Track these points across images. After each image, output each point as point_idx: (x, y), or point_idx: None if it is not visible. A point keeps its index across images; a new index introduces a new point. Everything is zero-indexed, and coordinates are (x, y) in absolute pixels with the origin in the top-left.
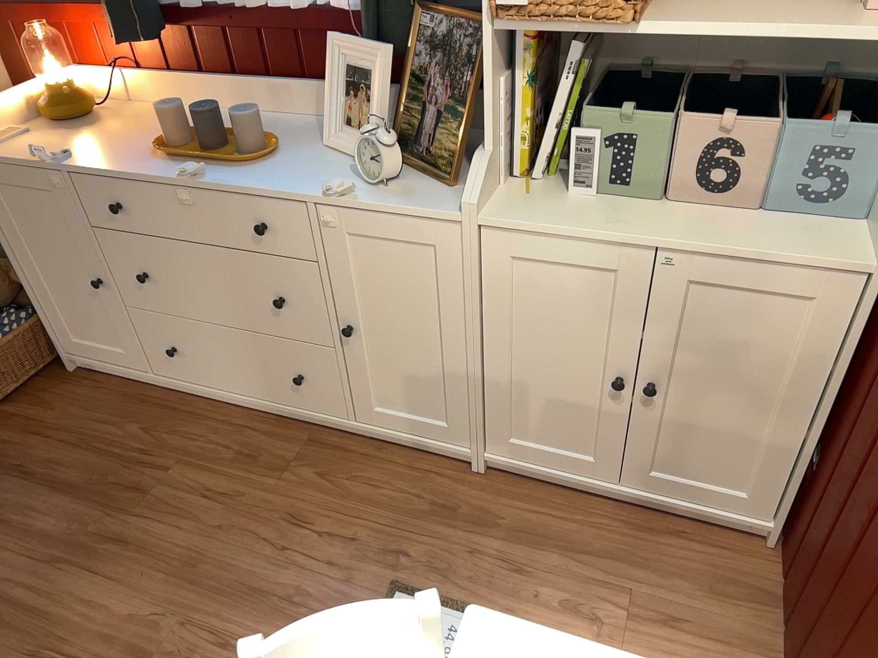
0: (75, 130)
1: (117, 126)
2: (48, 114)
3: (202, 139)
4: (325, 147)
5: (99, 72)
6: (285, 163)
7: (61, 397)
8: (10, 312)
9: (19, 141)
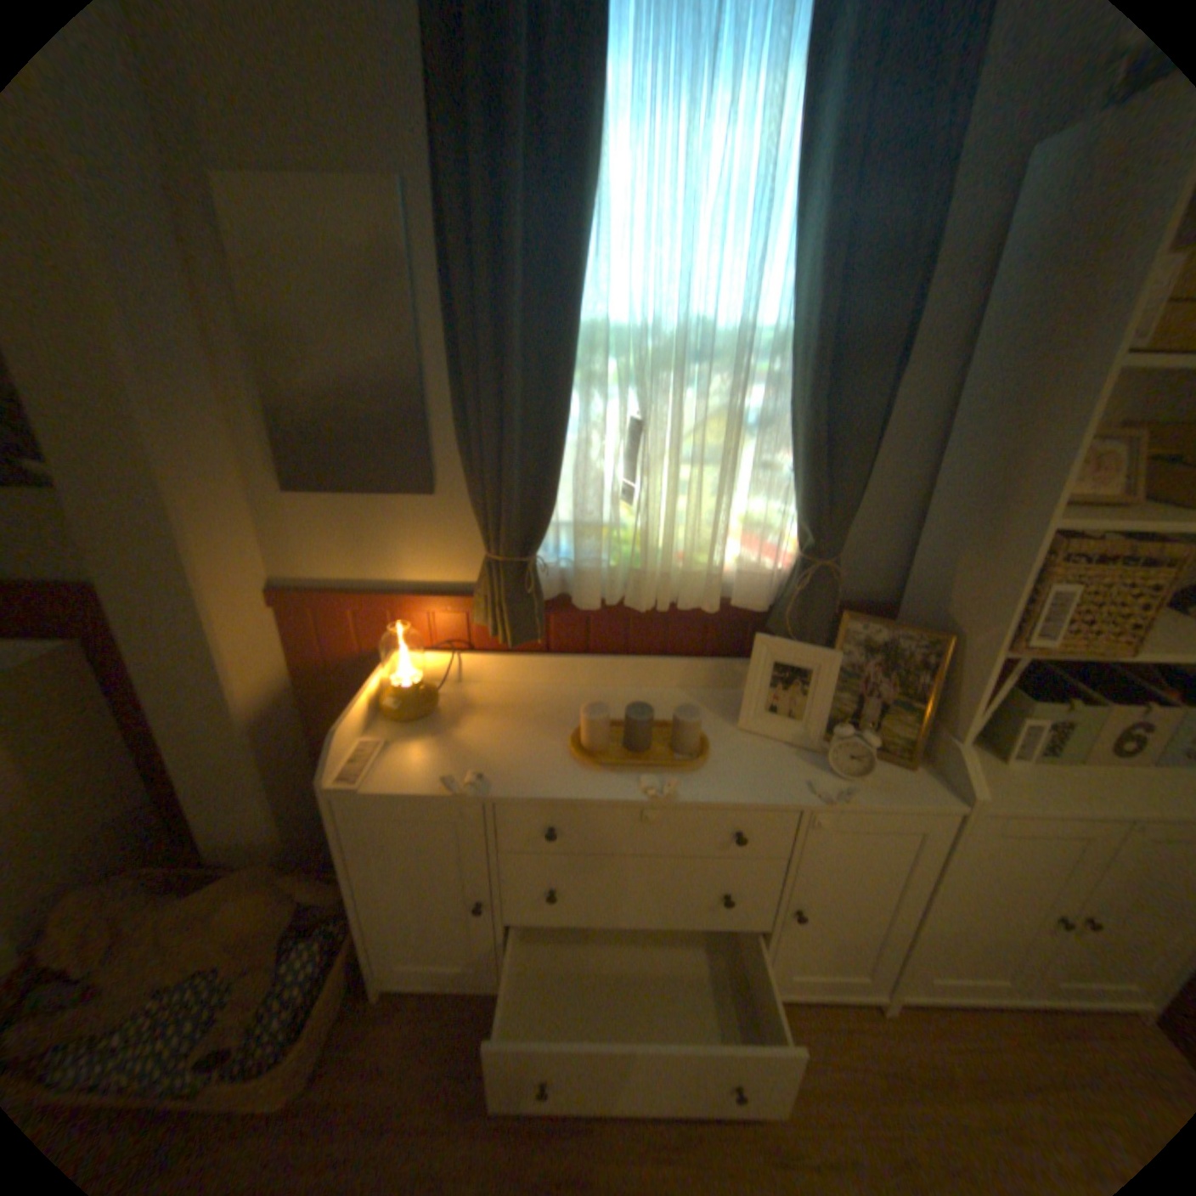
0: (439, 734)
1: (483, 722)
2: (399, 718)
3: (632, 743)
4: (740, 733)
5: (433, 659)
6: (729, 760)
7: (379, 1054)
8: (293, 951)
9: (387, 762)
